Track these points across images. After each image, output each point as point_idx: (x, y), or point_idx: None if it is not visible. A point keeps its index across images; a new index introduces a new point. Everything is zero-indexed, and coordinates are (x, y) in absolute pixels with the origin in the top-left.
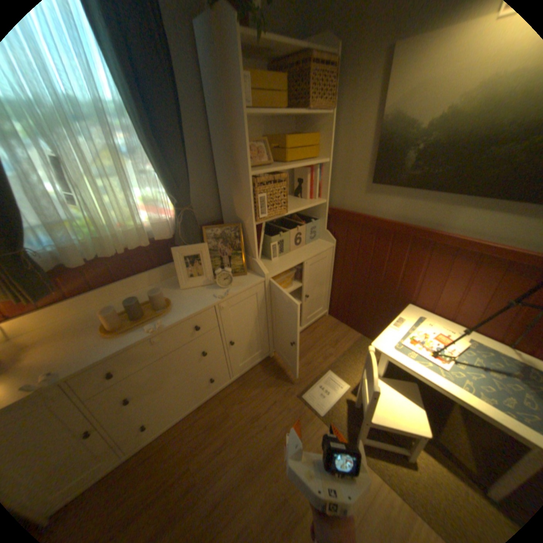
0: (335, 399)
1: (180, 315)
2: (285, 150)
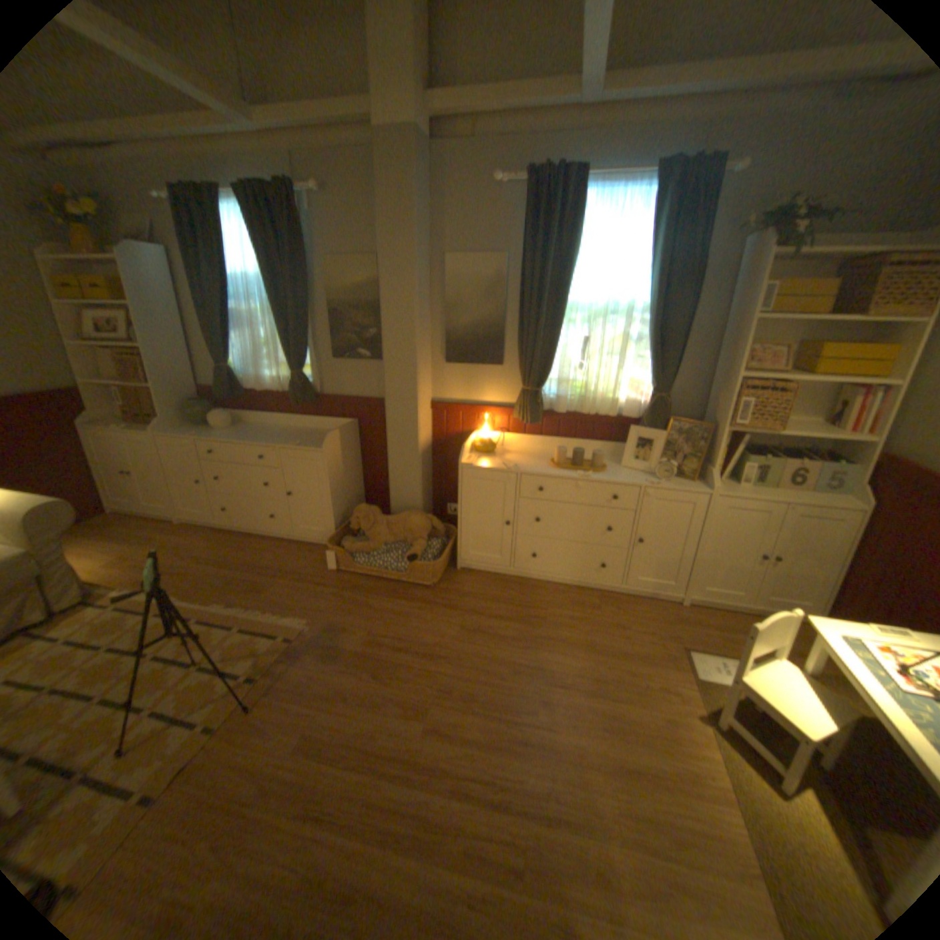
0: (733, 685)
1: (607, 478)
2: (817, 359)
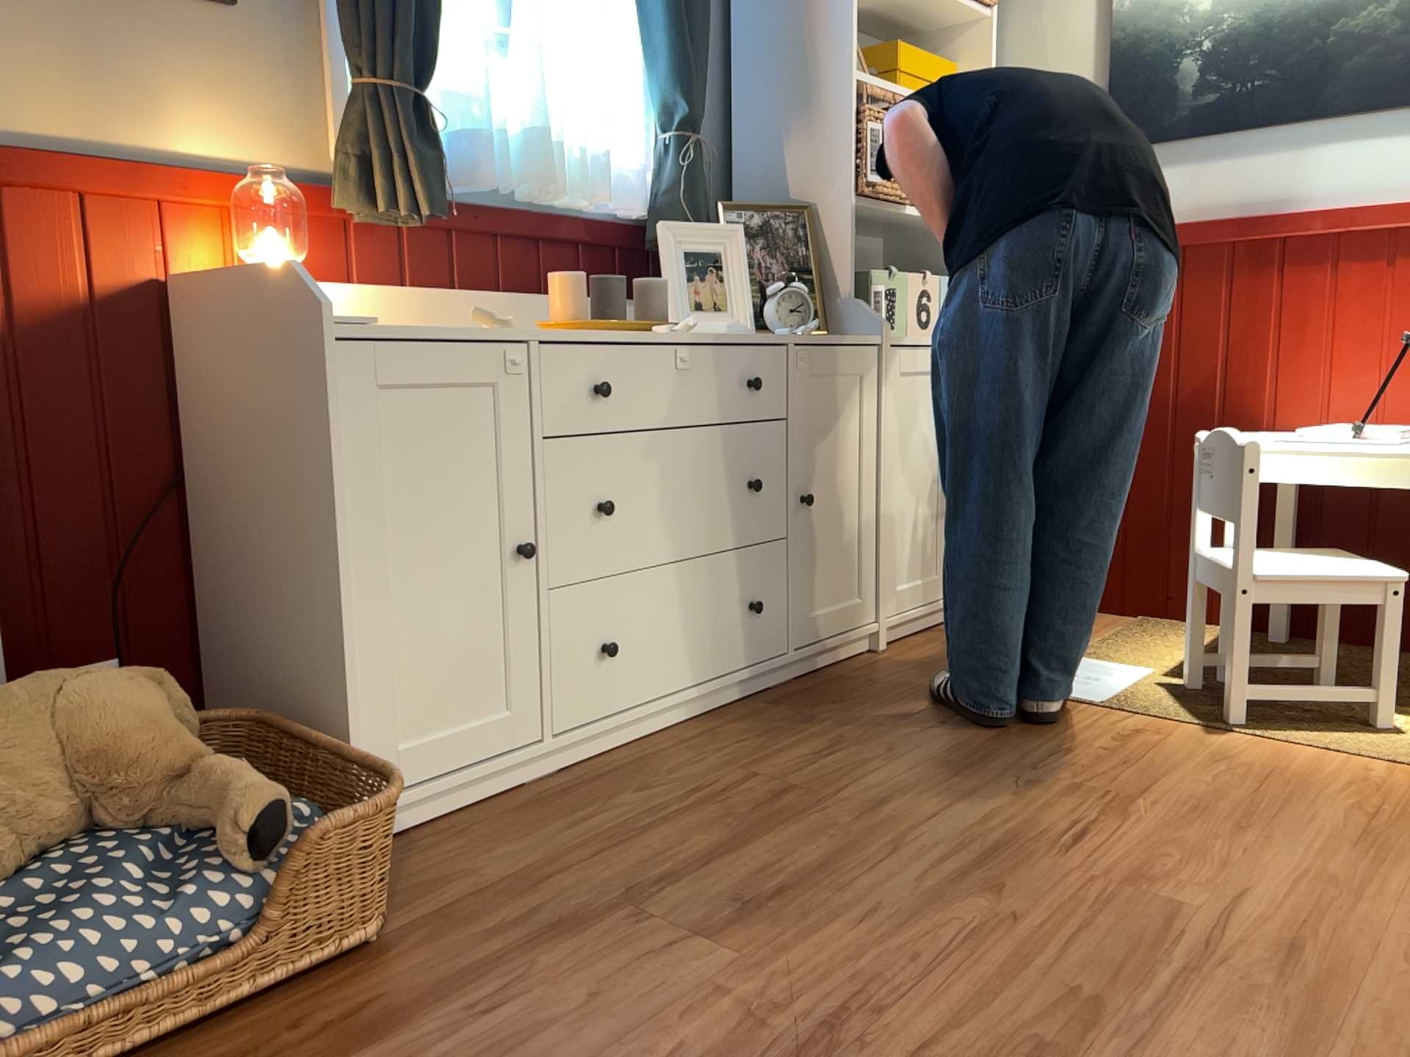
0: (1121, 683)
1: (720, 333)
2: (894, 73)
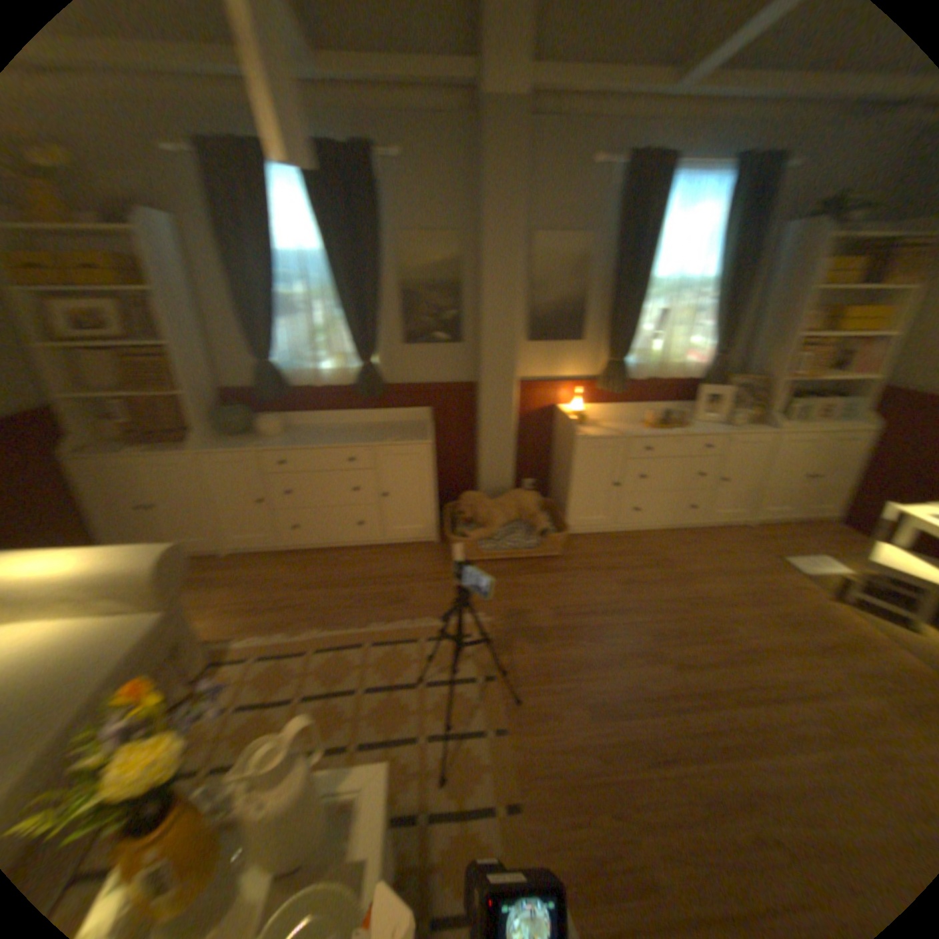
0: (828, 573)
1: (701, 431)
2: (842, 320)
